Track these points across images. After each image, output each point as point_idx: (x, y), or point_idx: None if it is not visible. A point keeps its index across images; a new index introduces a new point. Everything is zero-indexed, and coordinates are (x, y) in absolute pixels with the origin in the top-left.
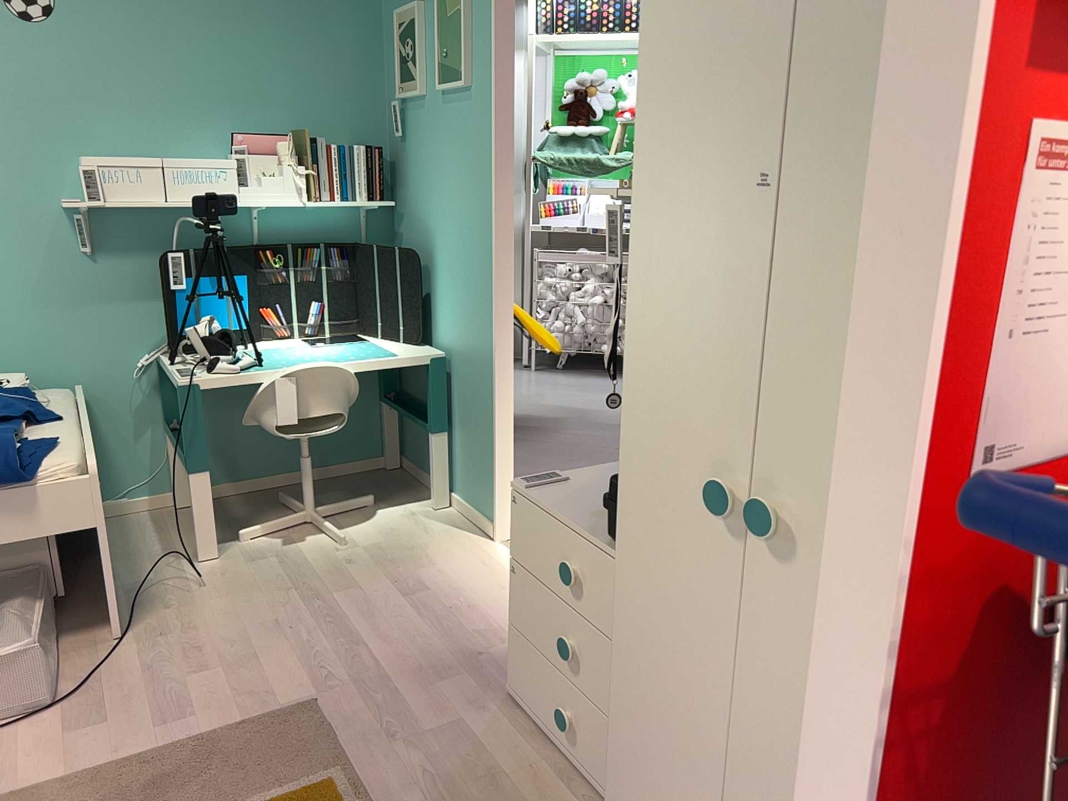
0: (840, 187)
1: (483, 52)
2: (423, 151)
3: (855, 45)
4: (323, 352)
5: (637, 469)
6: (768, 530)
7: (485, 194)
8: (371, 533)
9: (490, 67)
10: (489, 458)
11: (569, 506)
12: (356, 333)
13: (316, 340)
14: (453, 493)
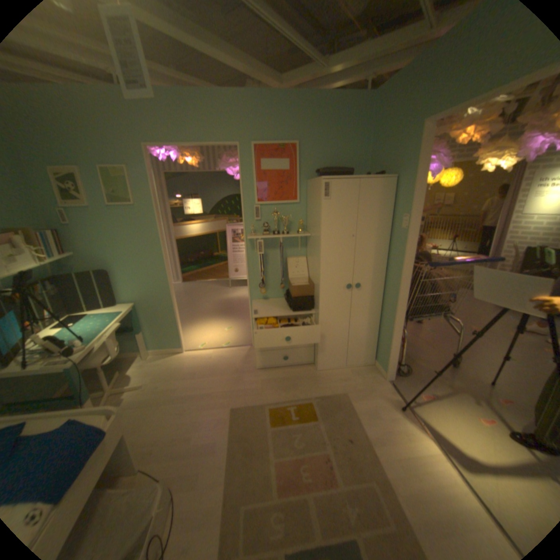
0: (366, 237)
1: (143, 193)
2: (91, 229)
3: (367, 218)
4: (84, 325)
5: (324, 290)
6: (358, 287)
7: (153, 242)
8: (141, 378)
9: (150, 198)
10: (172, 329)
11: (273, 312)
12: (67, 315)
13: (53, 326)
14: (147, 350)
